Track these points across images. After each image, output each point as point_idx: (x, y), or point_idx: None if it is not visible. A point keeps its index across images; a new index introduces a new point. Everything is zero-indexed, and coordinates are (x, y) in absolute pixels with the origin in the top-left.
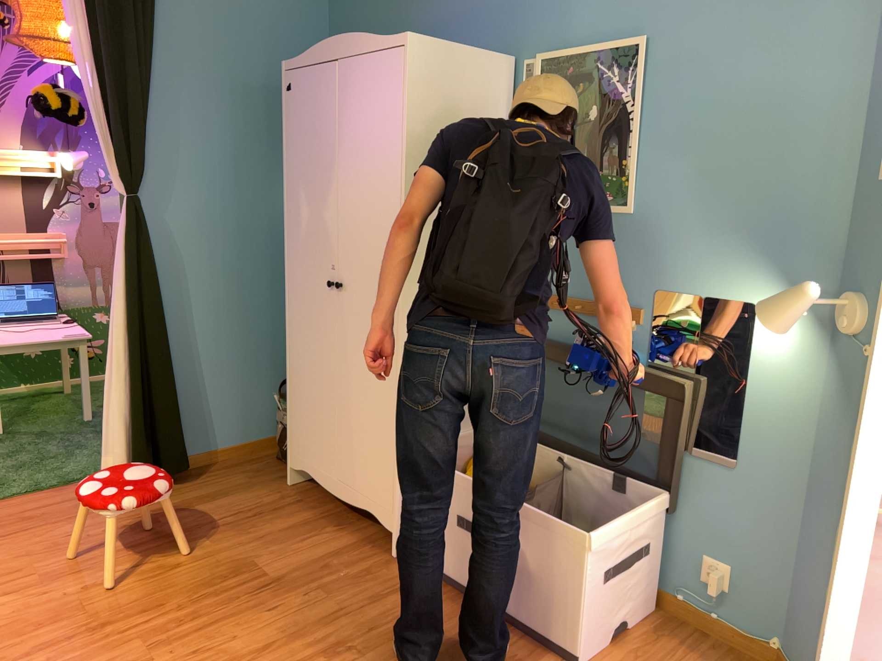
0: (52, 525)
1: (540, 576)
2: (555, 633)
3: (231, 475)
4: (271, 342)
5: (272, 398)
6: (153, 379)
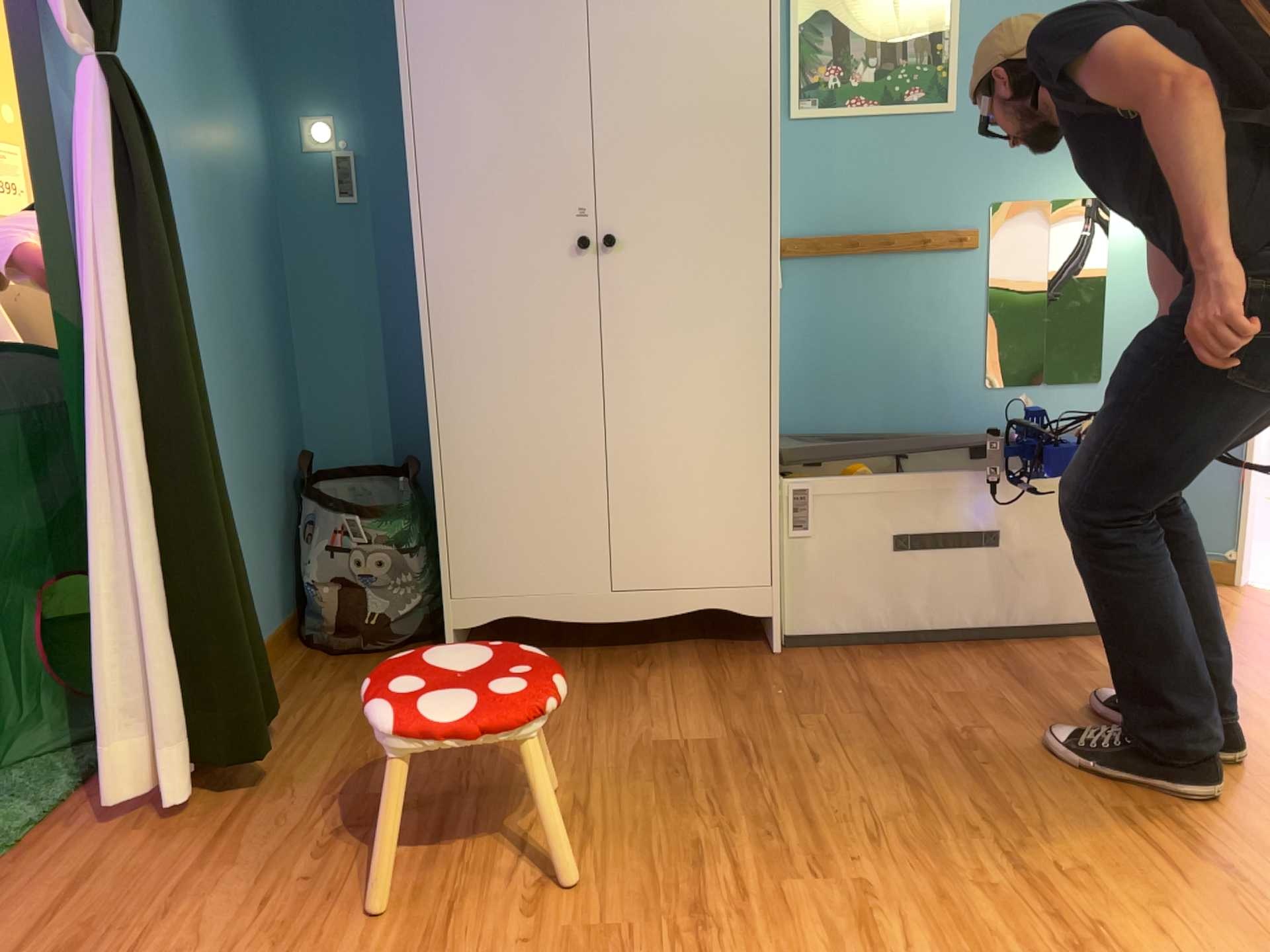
0: (164, 918)
1: (1036, 554)
2: (1063, 613)
3: (324, 698)
4: (257, 432)
5: (271, 548)
6: (213, 514)
